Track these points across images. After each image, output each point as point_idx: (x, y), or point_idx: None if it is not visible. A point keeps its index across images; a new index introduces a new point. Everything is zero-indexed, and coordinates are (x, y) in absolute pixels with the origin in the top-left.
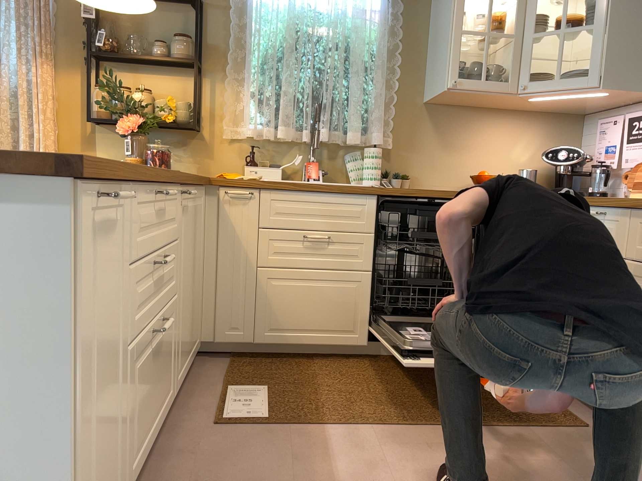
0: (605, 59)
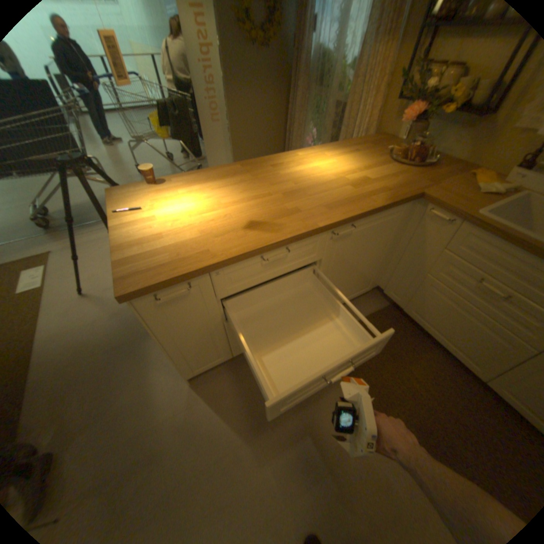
0: None
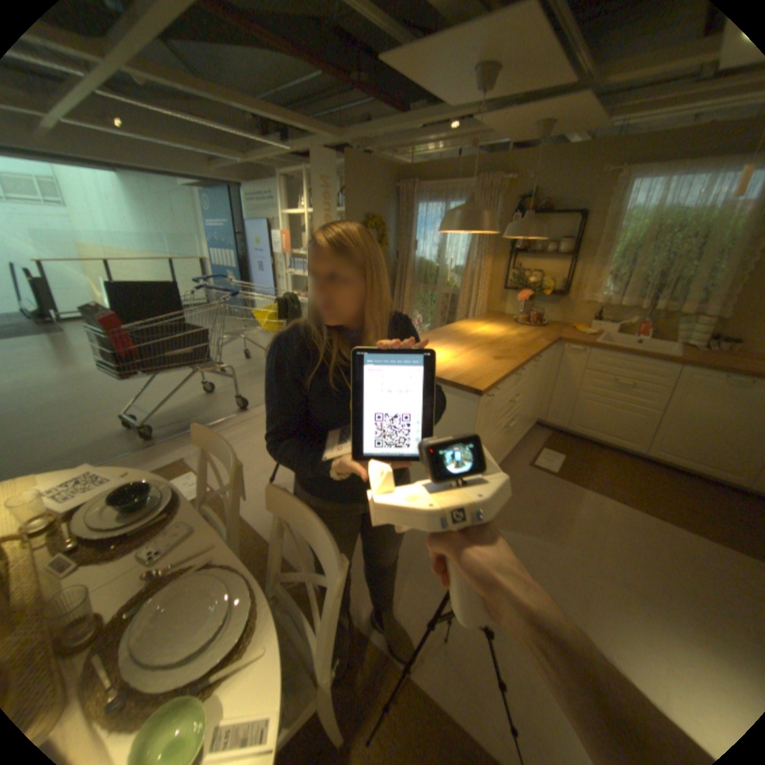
0: None
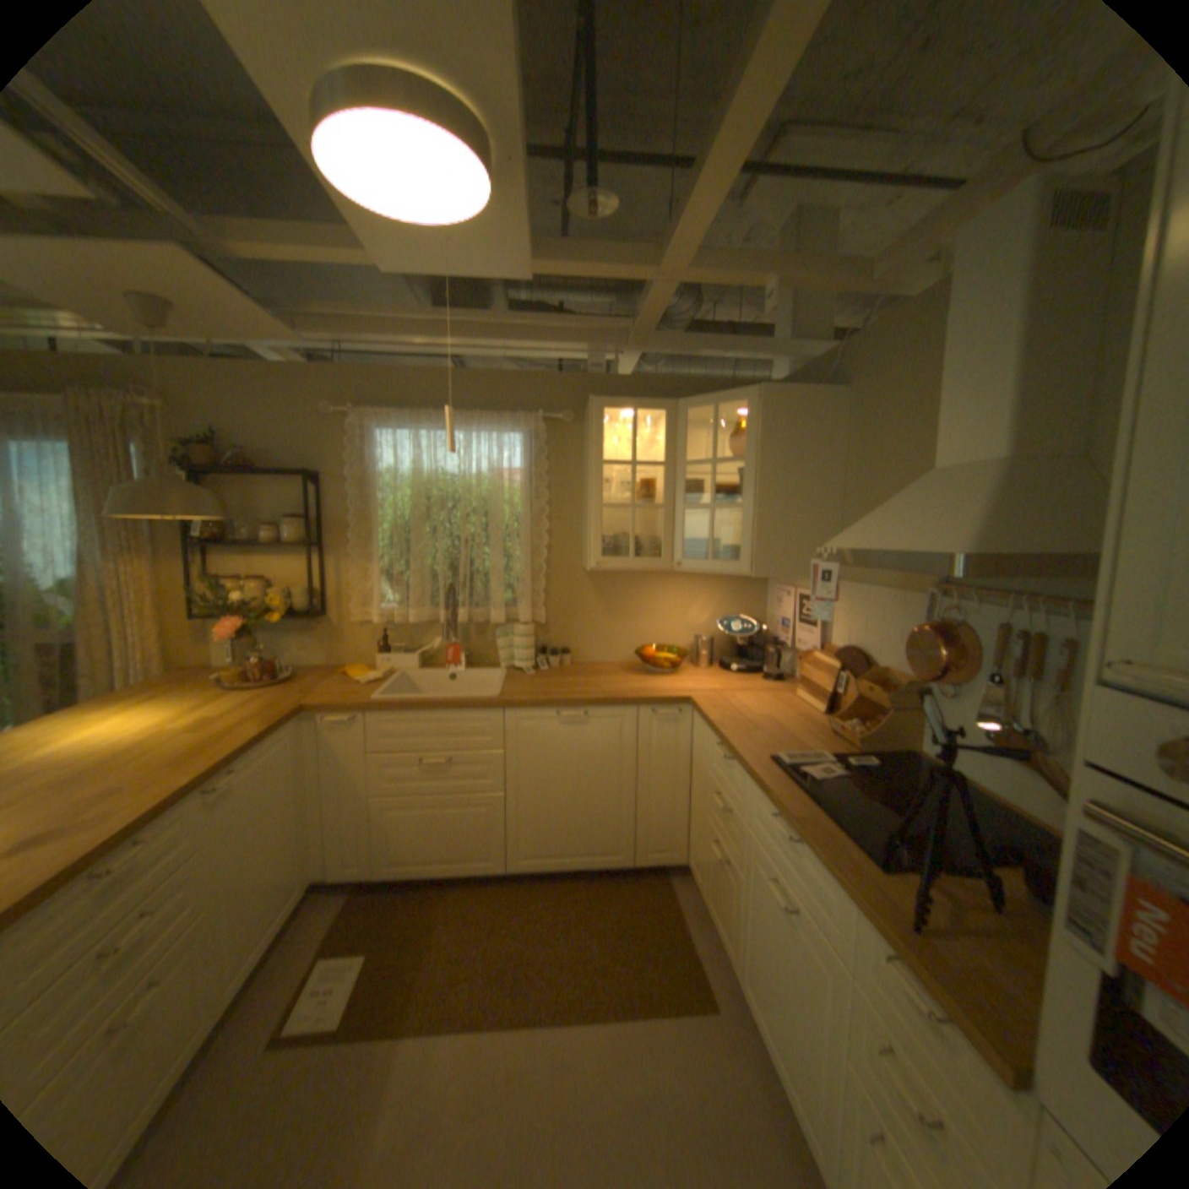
0: (755, 545)
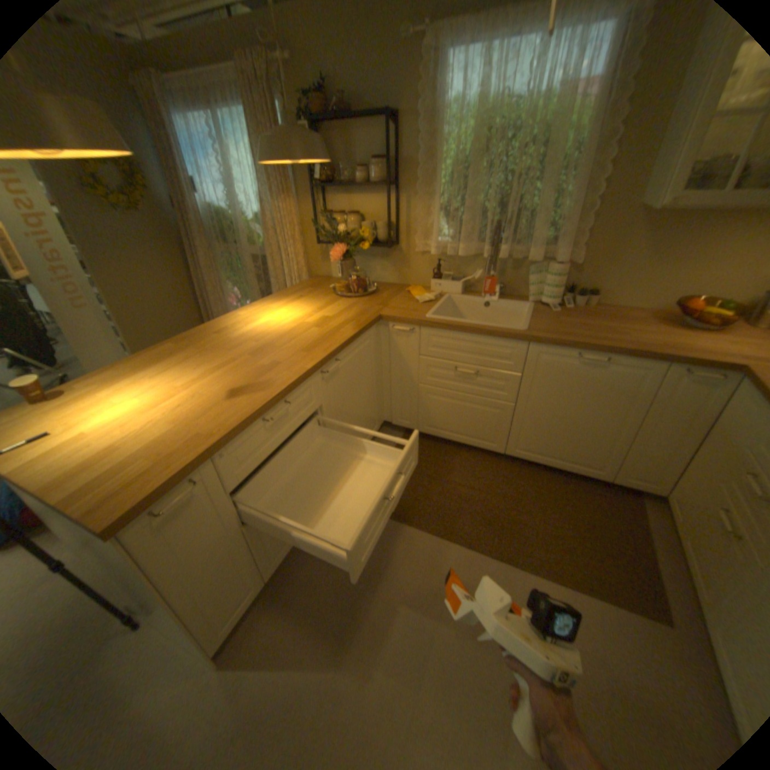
0: None
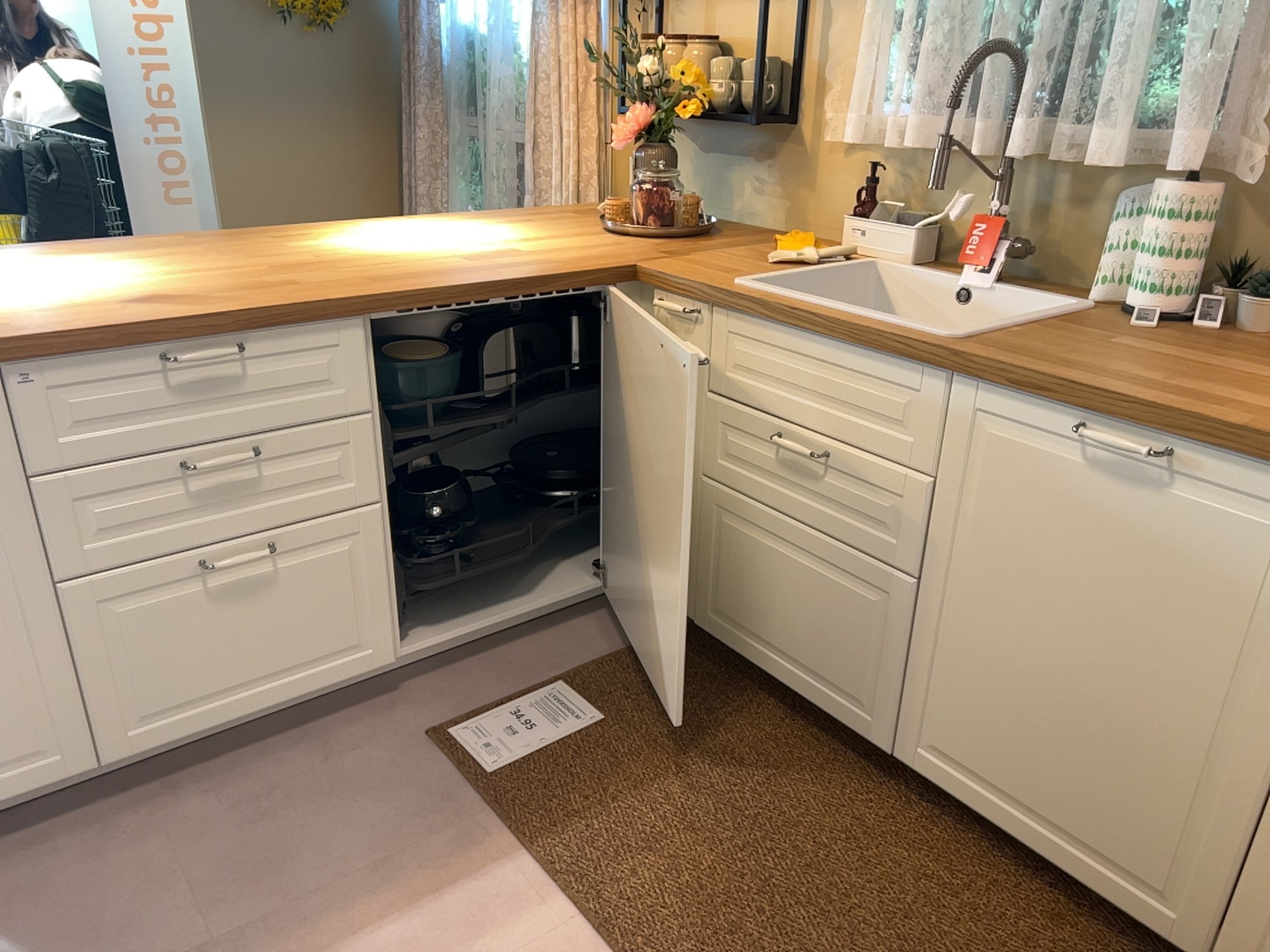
0: None
